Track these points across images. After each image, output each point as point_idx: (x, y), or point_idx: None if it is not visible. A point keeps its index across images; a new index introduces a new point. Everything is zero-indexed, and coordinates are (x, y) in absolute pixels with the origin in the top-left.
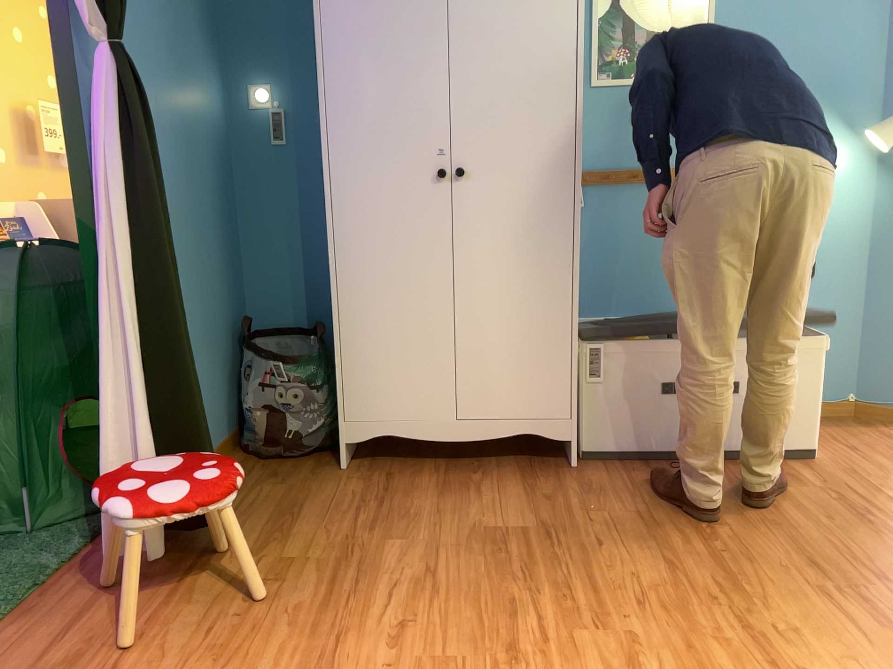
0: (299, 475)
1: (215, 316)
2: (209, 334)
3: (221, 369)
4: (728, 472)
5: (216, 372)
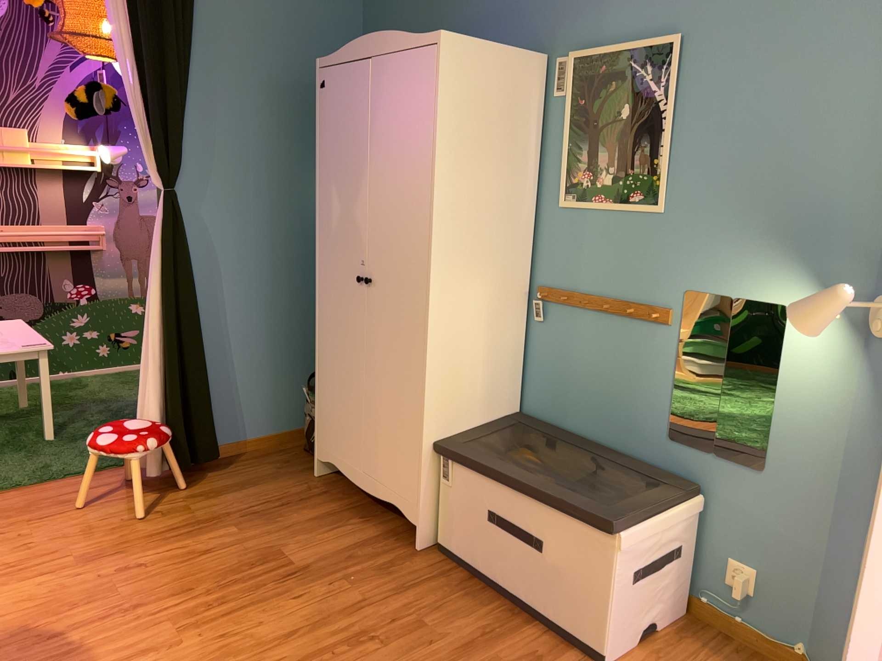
0: (291, 469)
1: (301, 344)
2: (288, 356)
3: (301, 381)
4: (504, 623)
5: (294, 383)
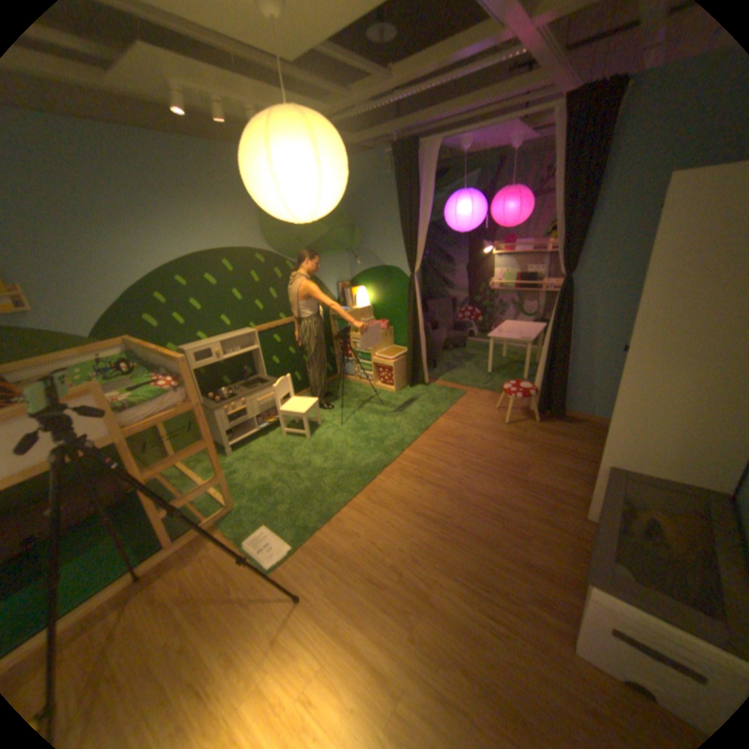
0: (599, 442)
1: None
2: None
3: None
4: (566, 582)
5: None
